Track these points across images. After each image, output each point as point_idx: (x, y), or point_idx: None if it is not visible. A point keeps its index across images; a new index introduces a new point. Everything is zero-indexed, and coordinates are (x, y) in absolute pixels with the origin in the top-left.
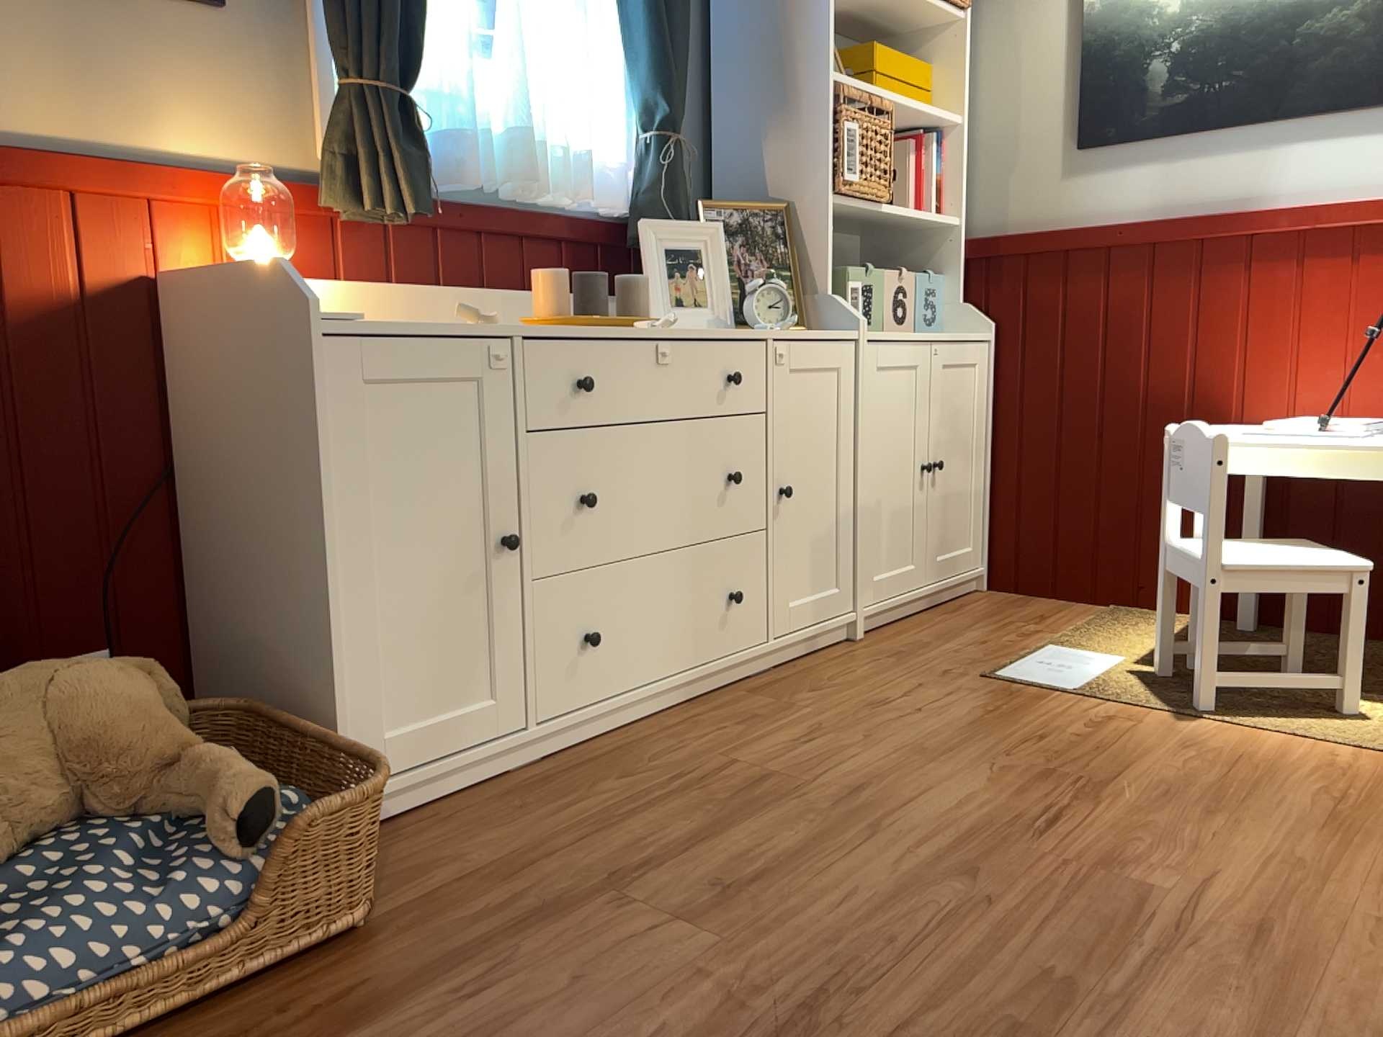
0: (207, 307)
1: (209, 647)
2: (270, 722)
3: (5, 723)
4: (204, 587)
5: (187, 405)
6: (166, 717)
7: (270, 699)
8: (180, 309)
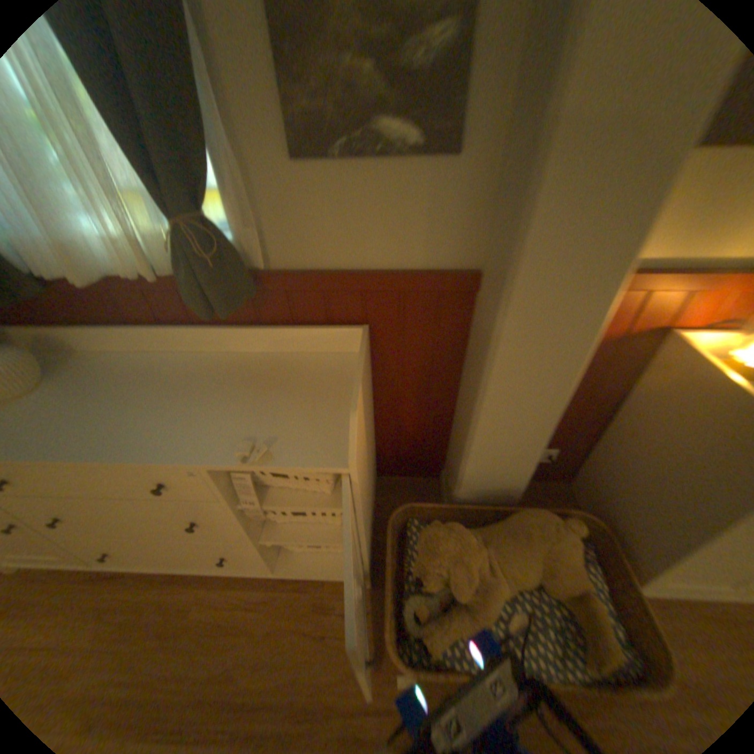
0: (699, 378)
1: (596, 468)
2: (616, 552)
3: (530, 558)
4: (607, 452)
5: (648, 394)
6: (581, 559)
7: (616, 523)
8: (675, 356)
